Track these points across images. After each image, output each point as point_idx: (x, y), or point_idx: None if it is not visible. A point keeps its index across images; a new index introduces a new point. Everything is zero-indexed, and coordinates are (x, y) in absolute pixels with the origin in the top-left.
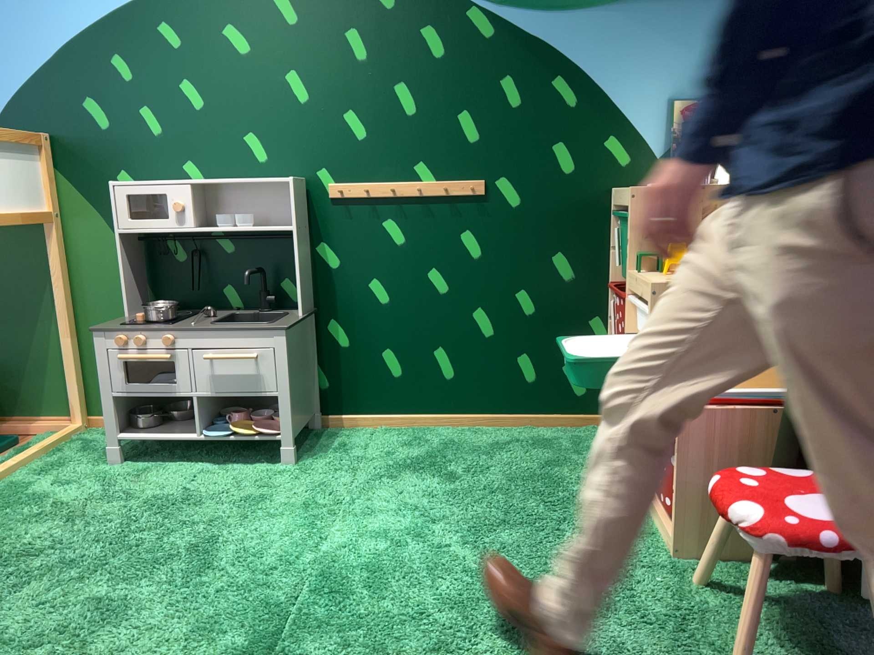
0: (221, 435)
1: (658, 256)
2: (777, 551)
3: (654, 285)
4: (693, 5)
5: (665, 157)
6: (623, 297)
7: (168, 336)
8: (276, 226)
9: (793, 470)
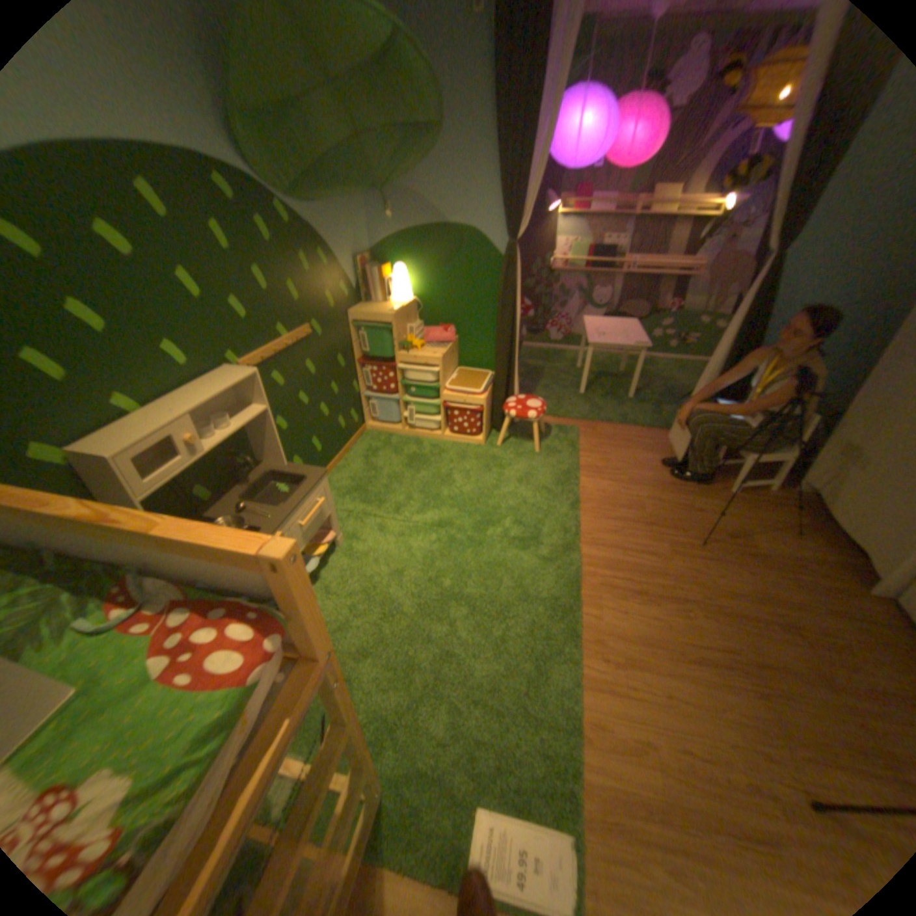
0: (310, 565)
1: (410, 345)
2: (539, 419)
3: (439, 359)
4: (349, 201)
5: (355, 289)
6: (394, 367)
7: (276, 534)
8: (237, 414)
9: (506, 400)
